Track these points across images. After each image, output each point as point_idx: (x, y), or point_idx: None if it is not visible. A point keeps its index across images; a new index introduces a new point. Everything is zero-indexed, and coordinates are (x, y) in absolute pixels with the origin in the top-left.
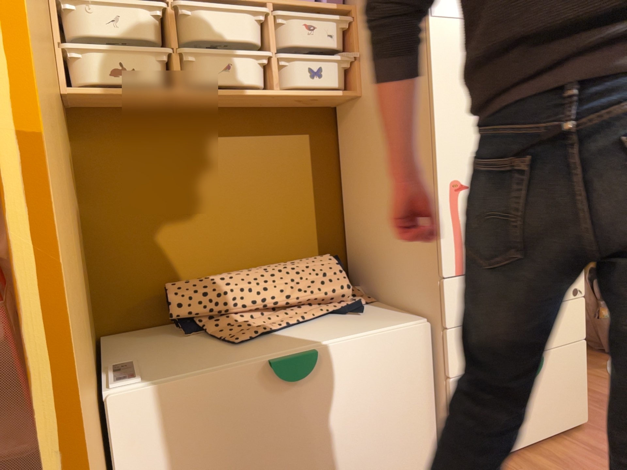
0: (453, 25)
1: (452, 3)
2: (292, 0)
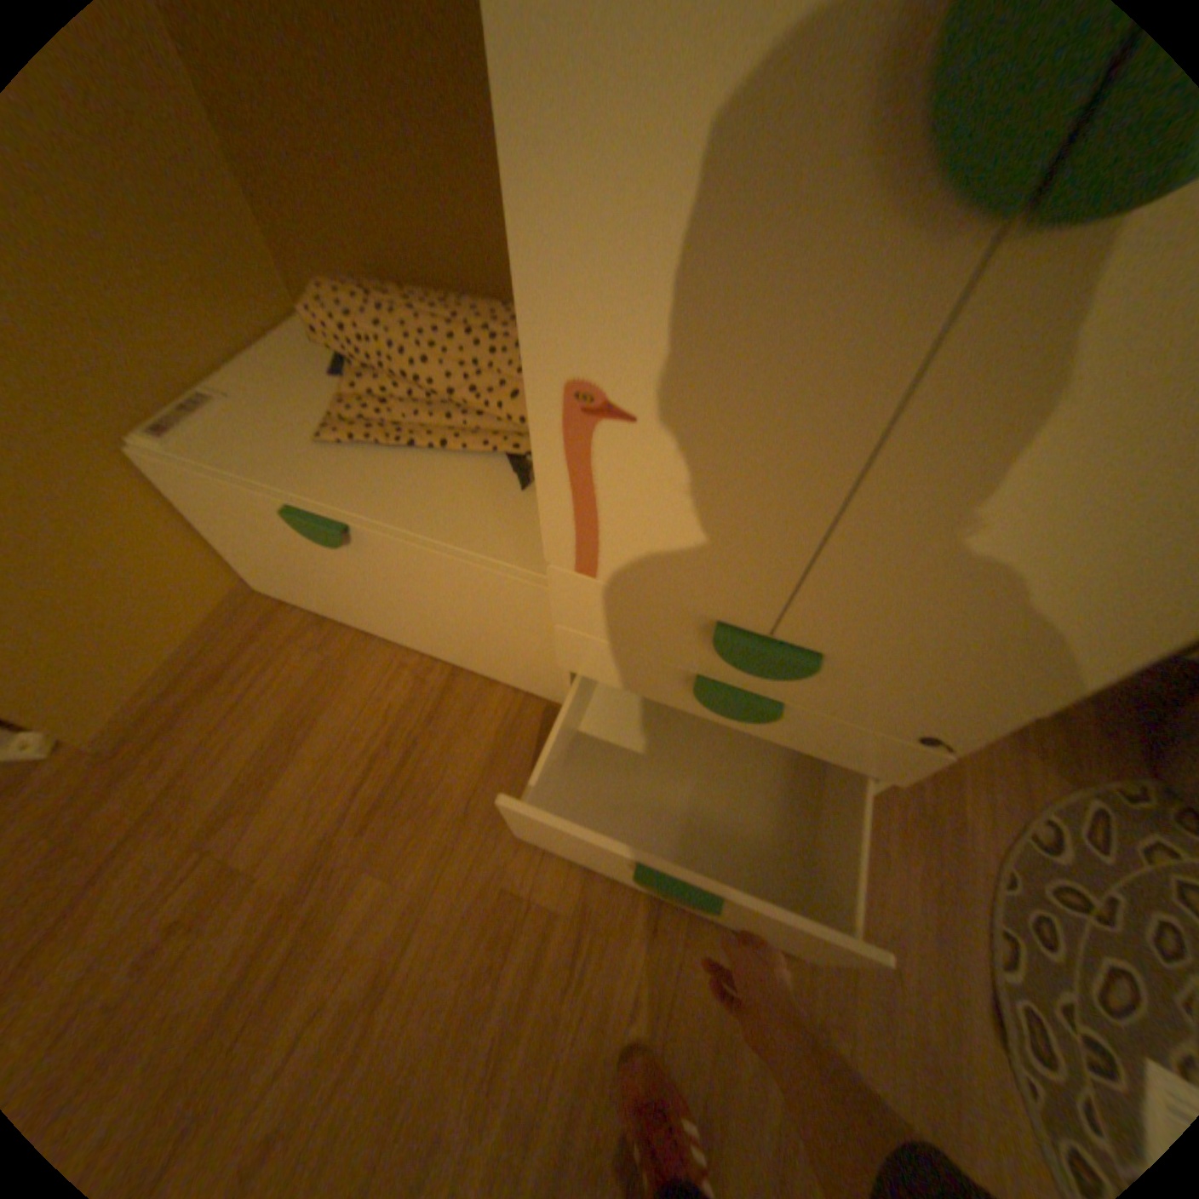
0: None
1: None
2: None
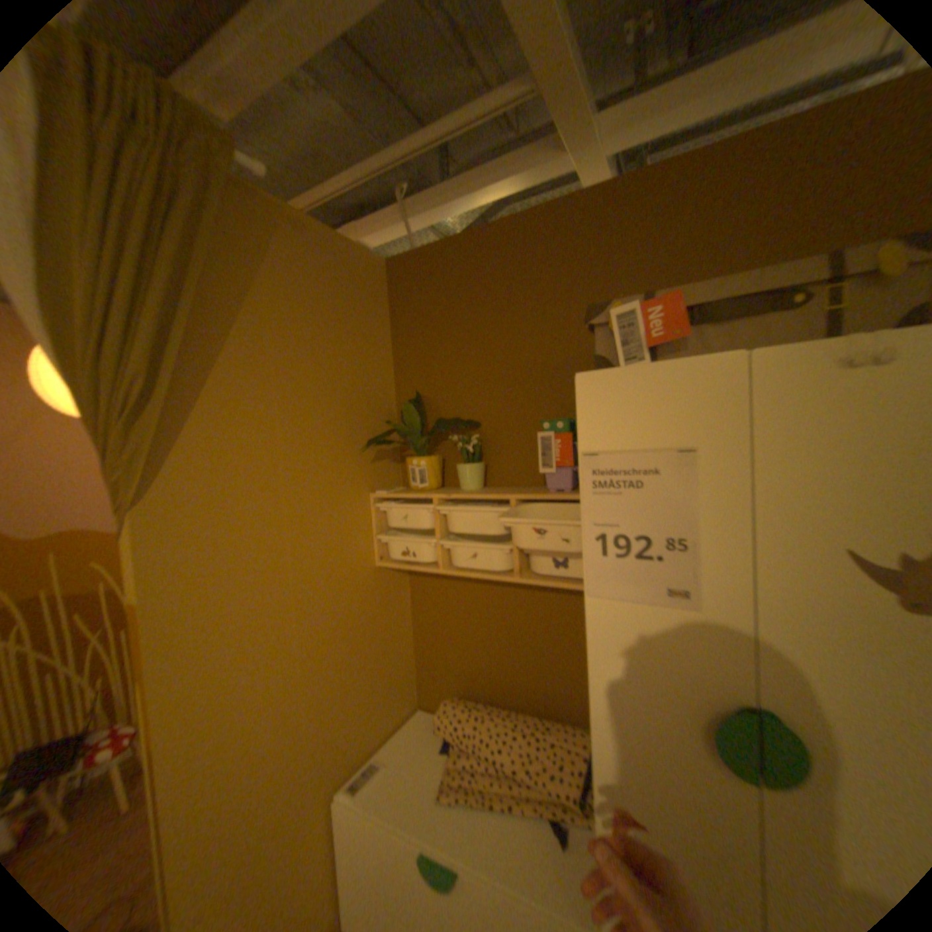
0: (624, 608)
1: (622, 580)
2: (534, 494)
